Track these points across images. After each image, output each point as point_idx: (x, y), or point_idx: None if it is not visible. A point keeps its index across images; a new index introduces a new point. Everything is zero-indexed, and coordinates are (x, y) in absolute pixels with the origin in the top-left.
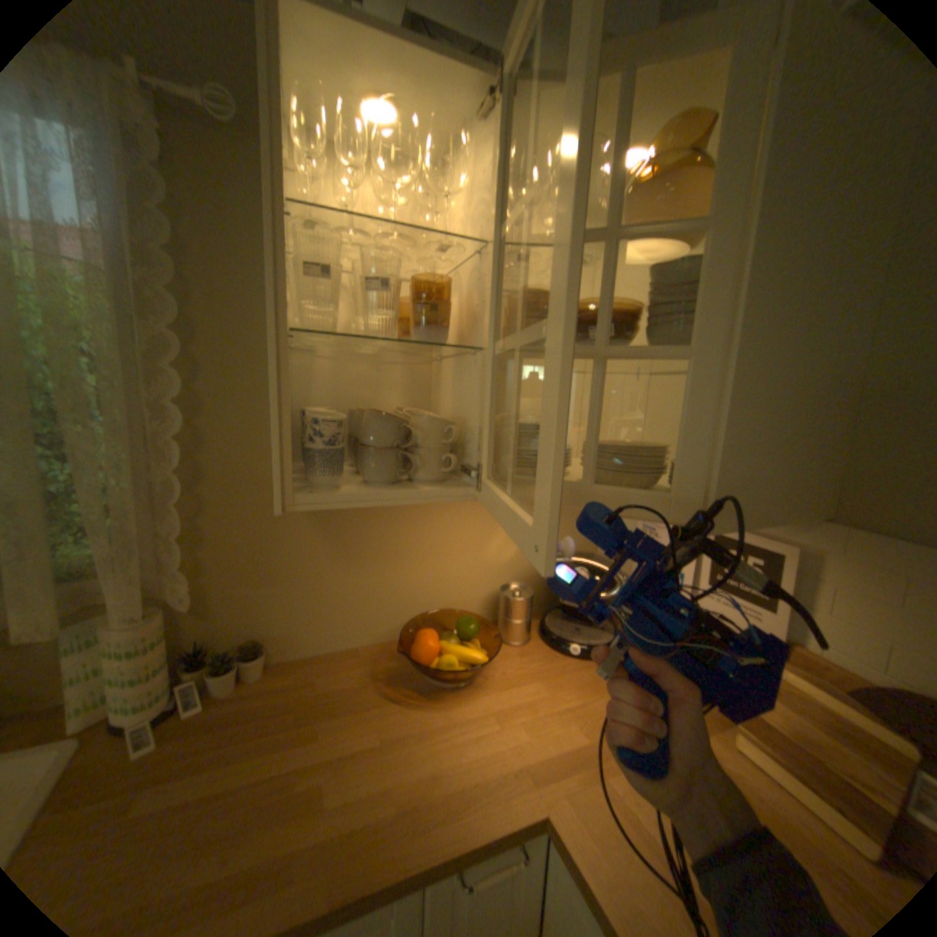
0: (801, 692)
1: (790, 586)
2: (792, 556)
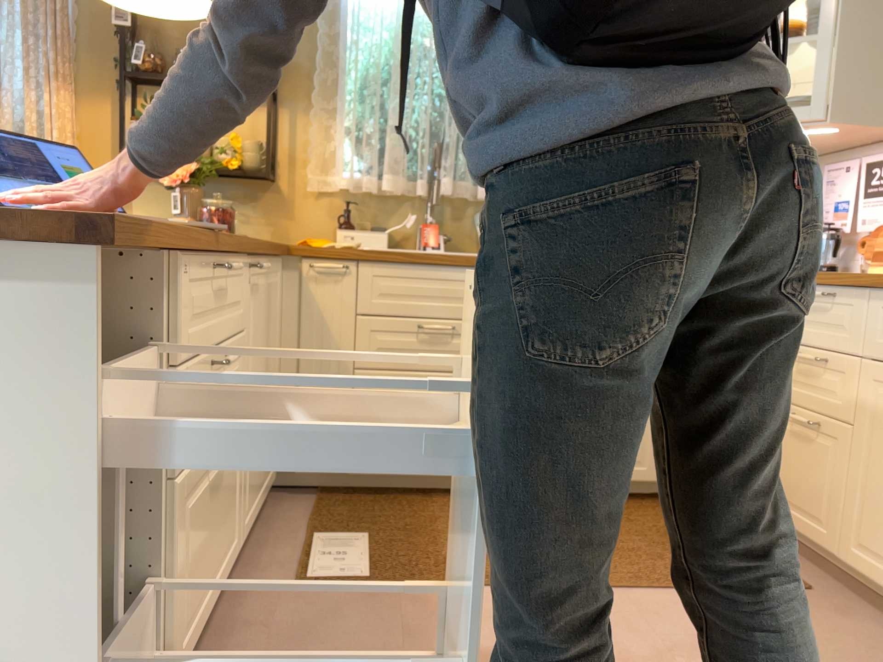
0: None
1: None
2: None
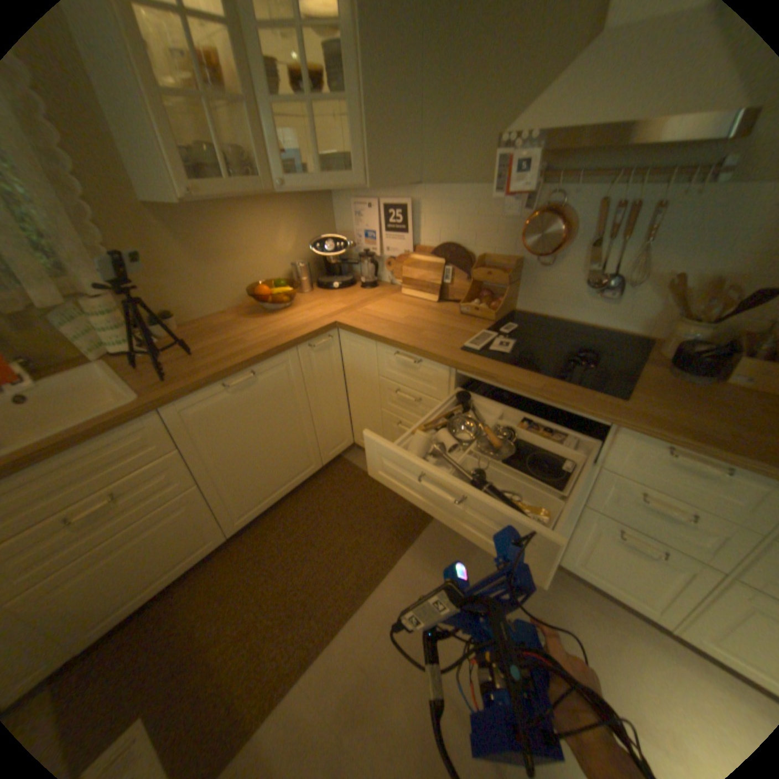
0: (415, 260)
1: (408, 218)
2: (409, 206)
